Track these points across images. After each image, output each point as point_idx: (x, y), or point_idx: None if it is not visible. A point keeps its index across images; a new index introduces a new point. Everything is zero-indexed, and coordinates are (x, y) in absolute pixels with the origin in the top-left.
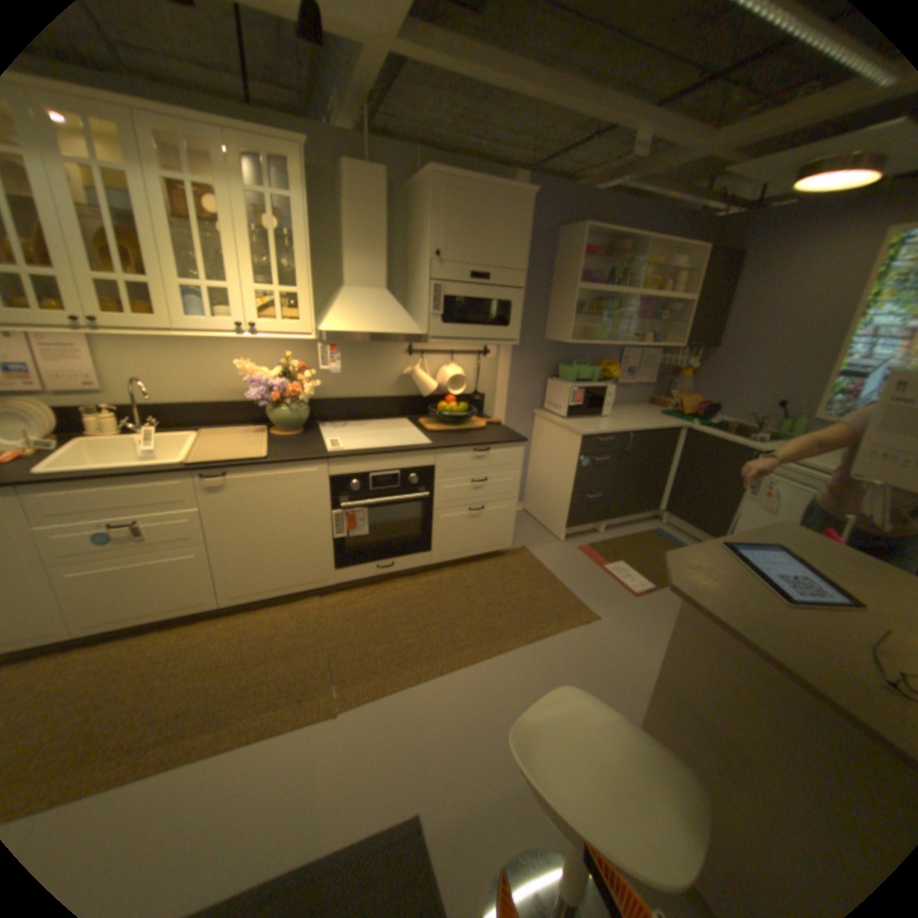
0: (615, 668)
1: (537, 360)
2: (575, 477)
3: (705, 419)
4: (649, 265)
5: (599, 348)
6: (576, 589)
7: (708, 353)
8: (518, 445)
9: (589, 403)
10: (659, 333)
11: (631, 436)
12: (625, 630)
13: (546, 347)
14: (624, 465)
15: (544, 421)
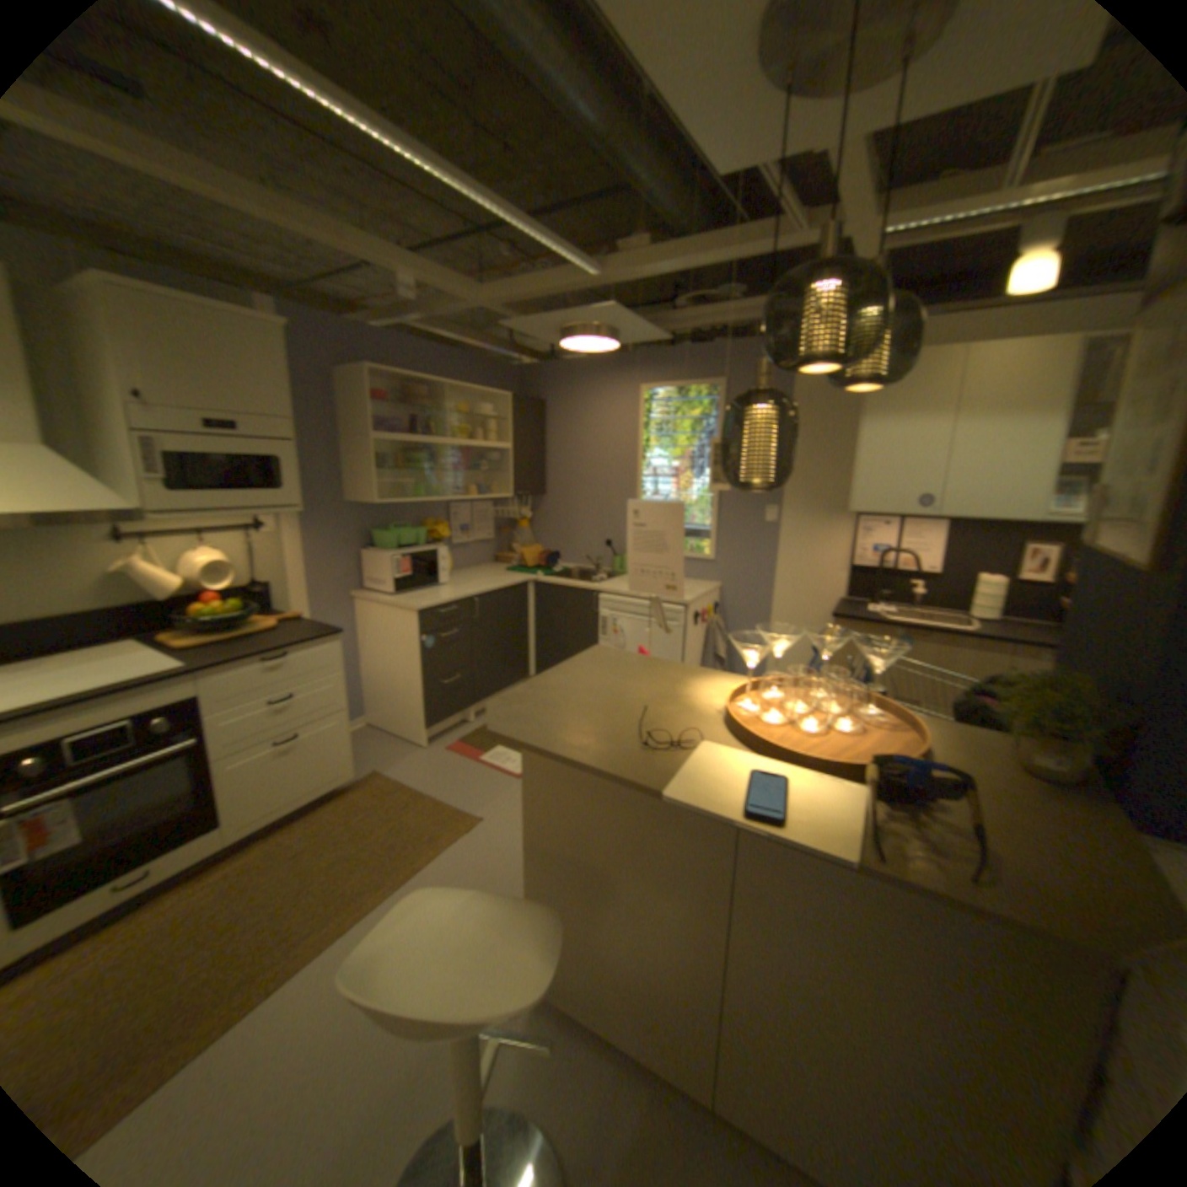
0: (507, 867)
1: (344, 529)
2: (424, 663)
3: (551, 570)
4: (456, 414)
5: (423, 507)
6: (451, 797)
7: (540, 503)
8: (335, 640)
9: (424, 572)
10: (485, 486)
11: (479, 601)
12: (513, 821)
13: (354, 511)
14: (479, 636)
15: (371, 603)
